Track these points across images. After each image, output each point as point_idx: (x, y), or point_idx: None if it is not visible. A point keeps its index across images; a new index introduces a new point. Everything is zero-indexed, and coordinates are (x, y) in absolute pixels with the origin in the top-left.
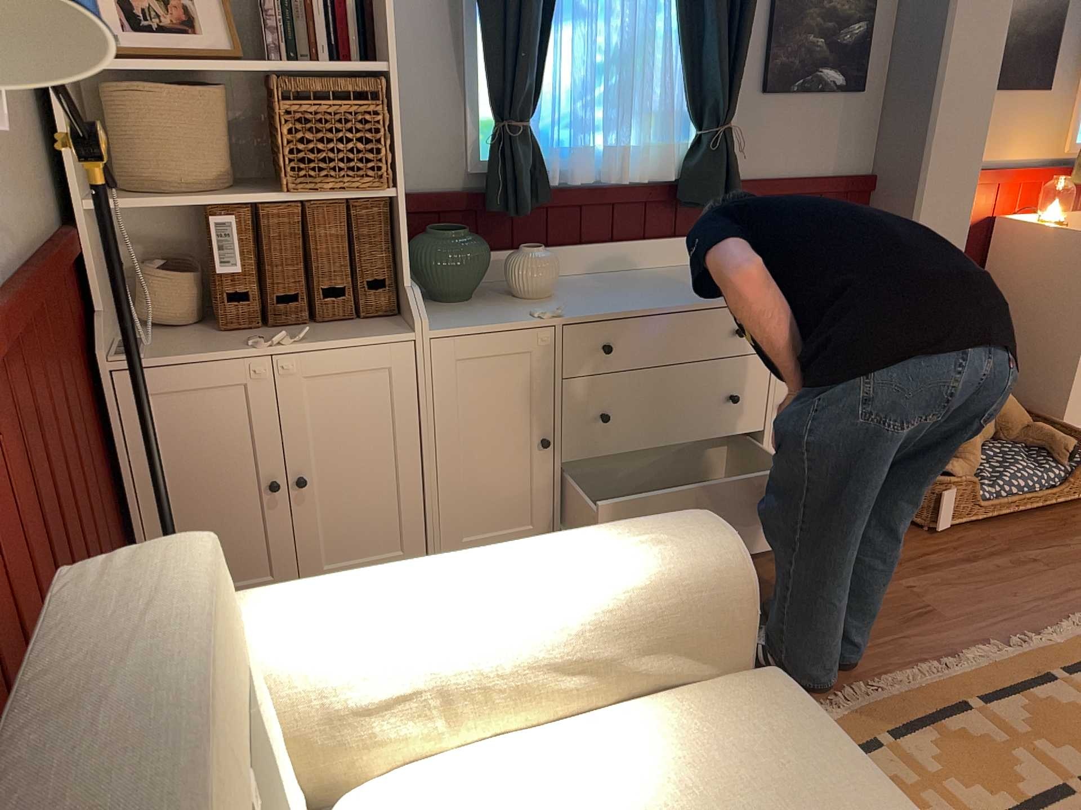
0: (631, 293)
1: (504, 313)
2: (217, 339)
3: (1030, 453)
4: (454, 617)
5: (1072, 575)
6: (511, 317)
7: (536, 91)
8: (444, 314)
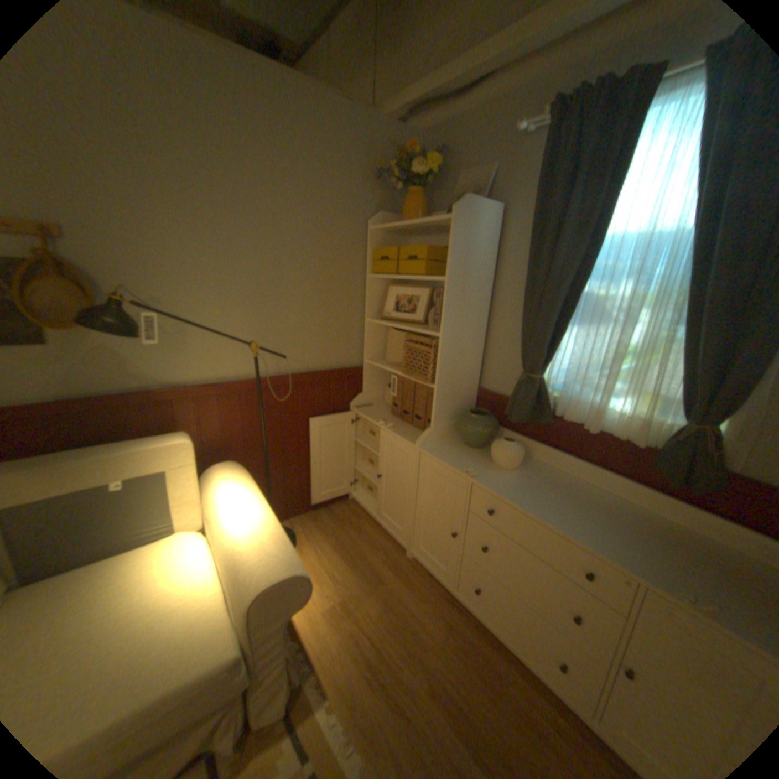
0: (549, 498)
1: (466, 462)
2: (385, 415)
3: None
4: (224, 515)
5: None
6: (460, 465)
7: (548, 360)
8: (449, 448)
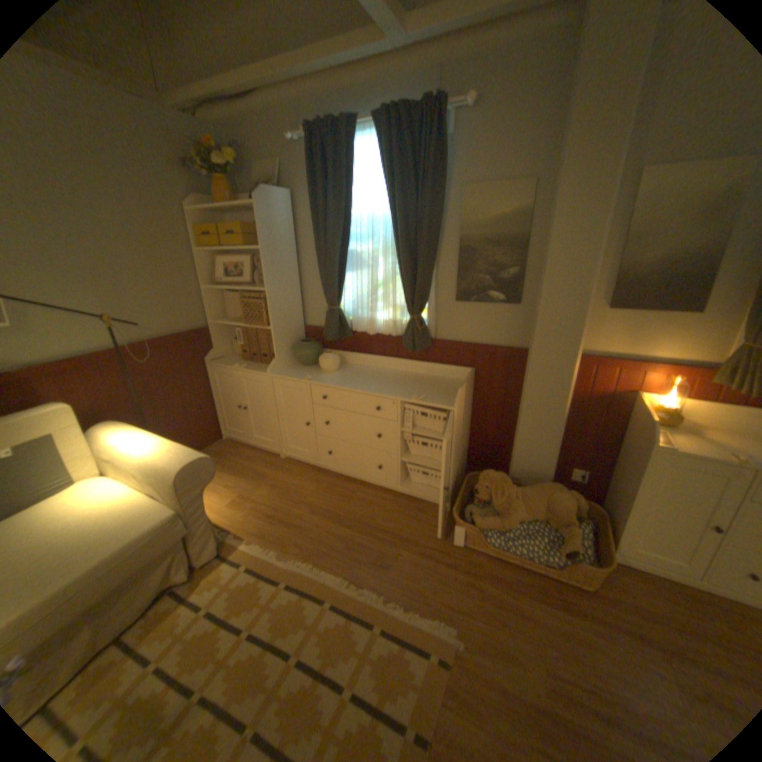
0: (355, 379)
1: (304, 374)
2: (237, 361)
3: (557, 542)
4: (124, 449)
5: (485, 611)
6: (300, 376)
7: (339, 296)
8: (291, 369)
